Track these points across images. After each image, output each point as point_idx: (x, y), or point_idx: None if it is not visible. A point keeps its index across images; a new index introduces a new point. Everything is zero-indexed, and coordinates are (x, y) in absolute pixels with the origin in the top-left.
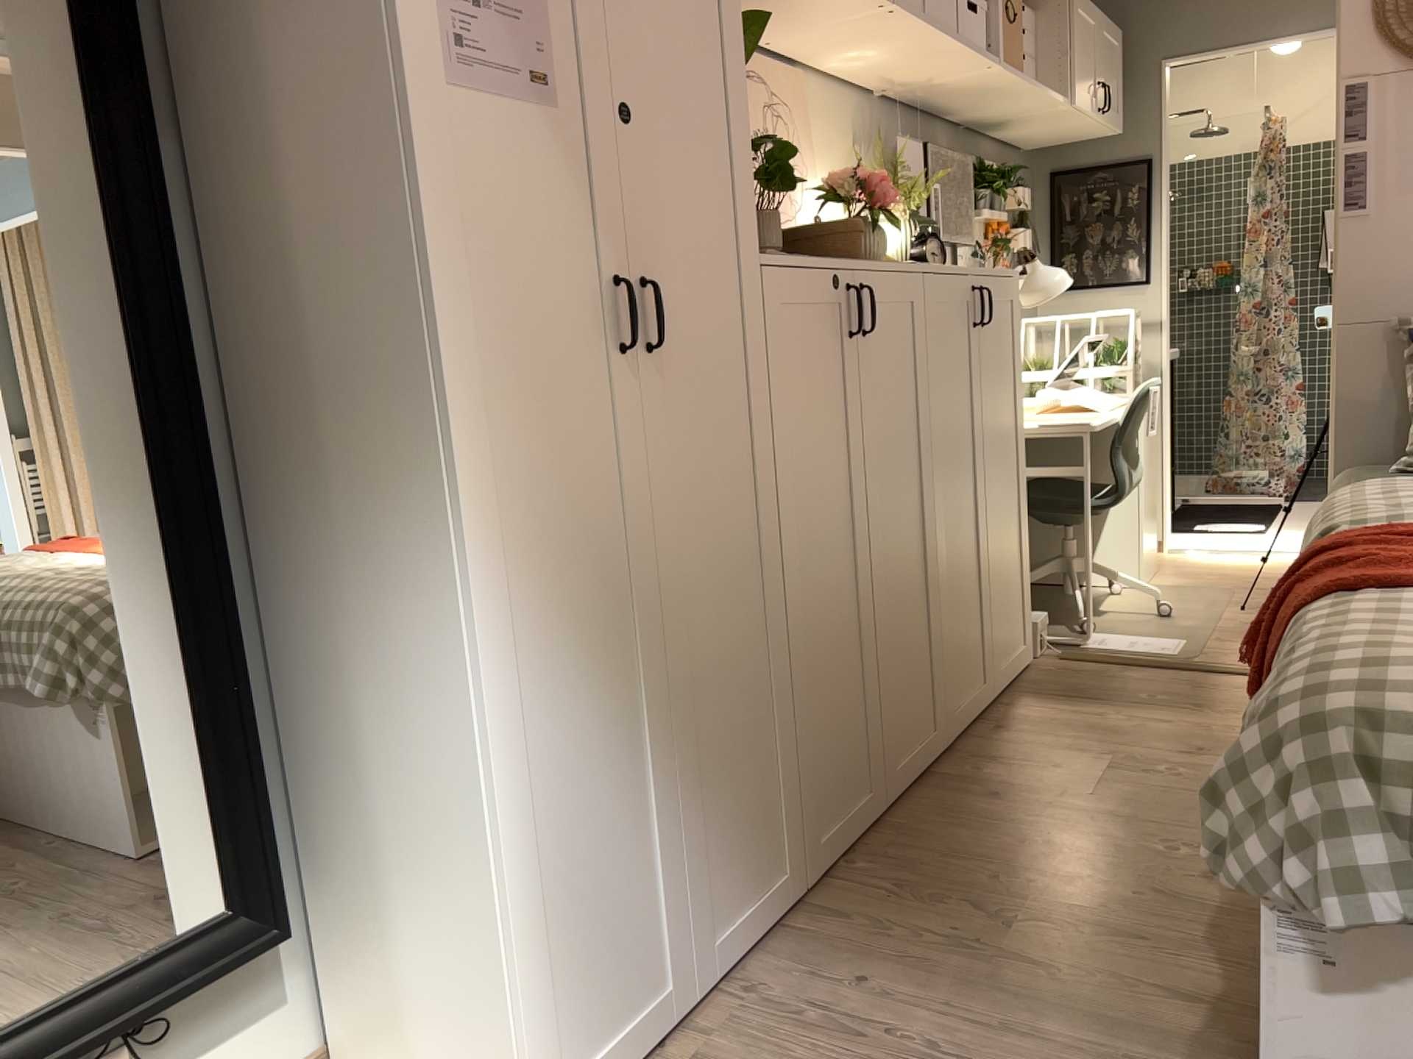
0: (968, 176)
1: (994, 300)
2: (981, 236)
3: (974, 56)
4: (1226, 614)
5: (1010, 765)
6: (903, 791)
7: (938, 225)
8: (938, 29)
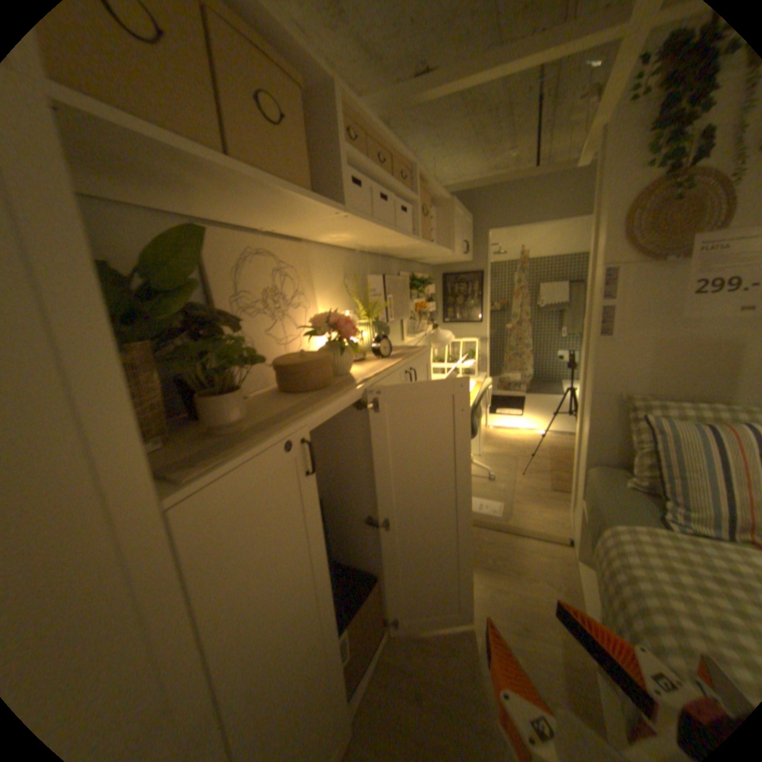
0: (409, 282)
1: (419, 368)
2: (415, 310)
3: (408, 237)
4: (519, 481)
5: (427, 652)
6: (366, 693)
7: (393, 315)
8: (385, 225)
